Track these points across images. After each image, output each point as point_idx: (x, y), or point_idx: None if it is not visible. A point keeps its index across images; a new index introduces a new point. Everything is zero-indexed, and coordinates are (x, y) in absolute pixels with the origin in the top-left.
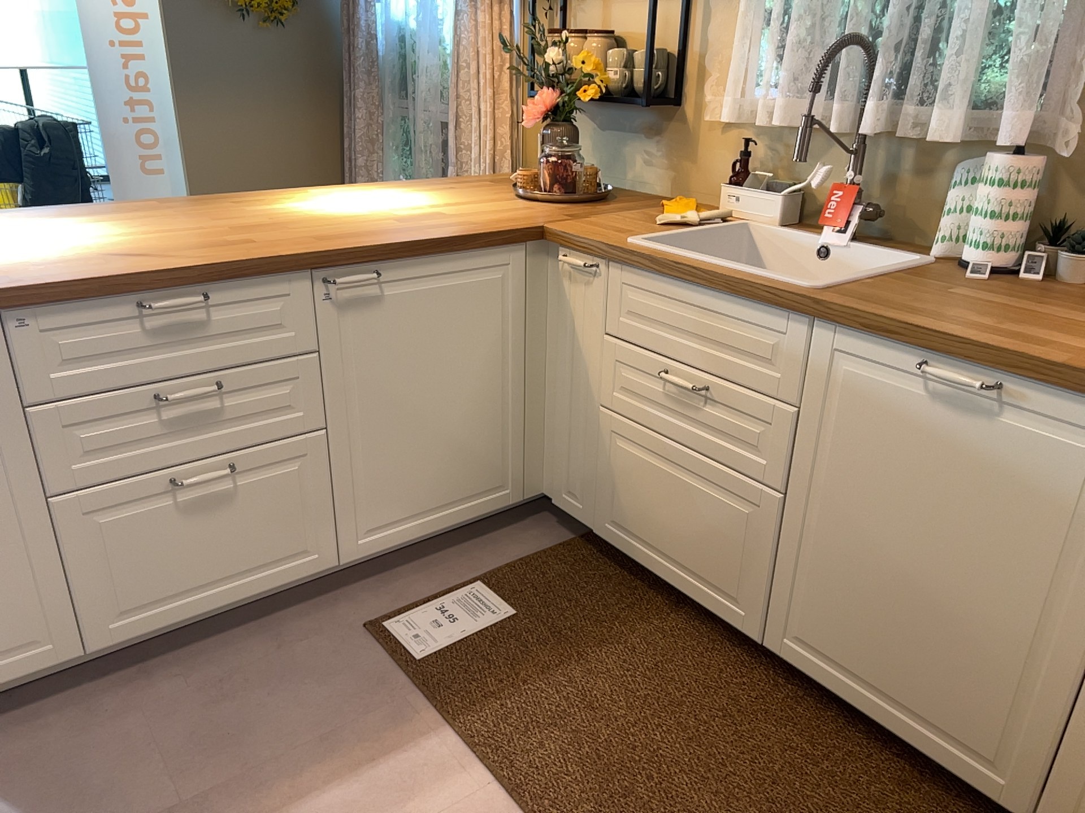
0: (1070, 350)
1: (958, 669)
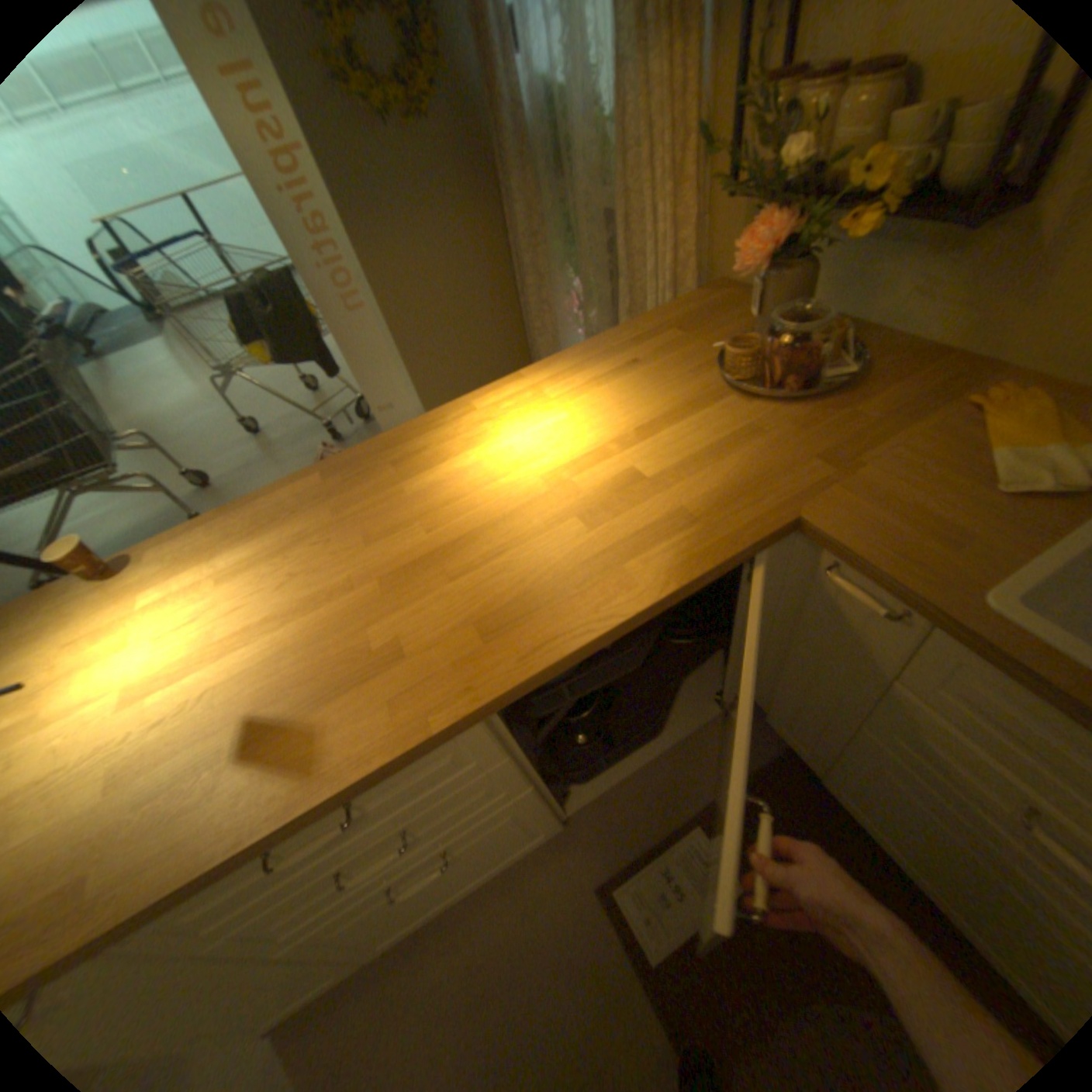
0: None
1: None
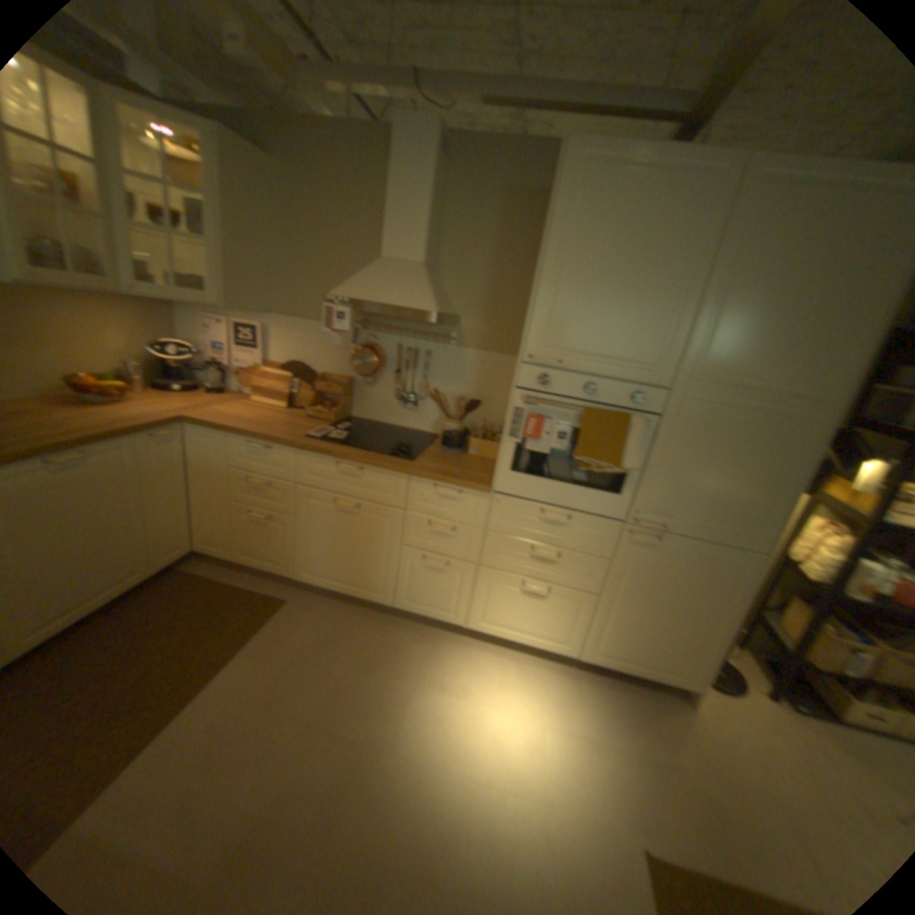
0: (74, 431)
1: (108, 558)
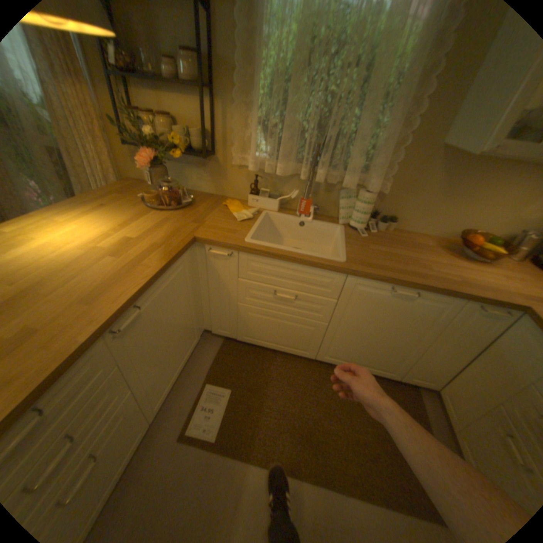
0: (432, 276)
1: (387, 357)
